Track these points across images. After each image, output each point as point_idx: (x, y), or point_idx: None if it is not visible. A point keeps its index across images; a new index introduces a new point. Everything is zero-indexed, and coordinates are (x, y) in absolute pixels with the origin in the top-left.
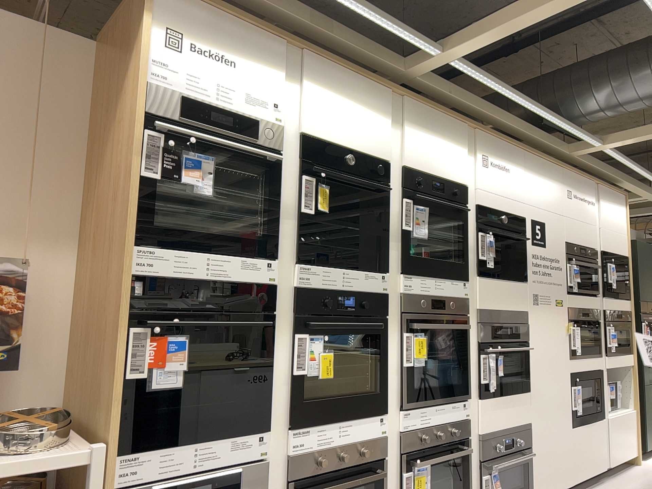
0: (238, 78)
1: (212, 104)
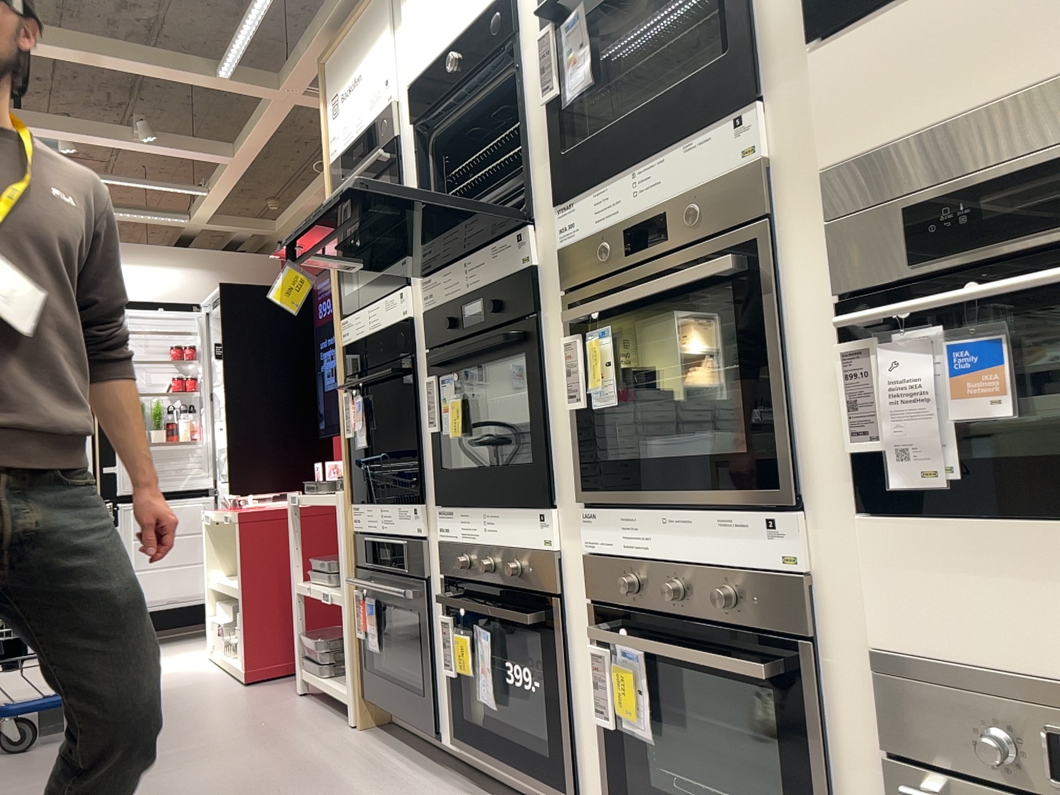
0: (360, 89)
1: (351, 142)
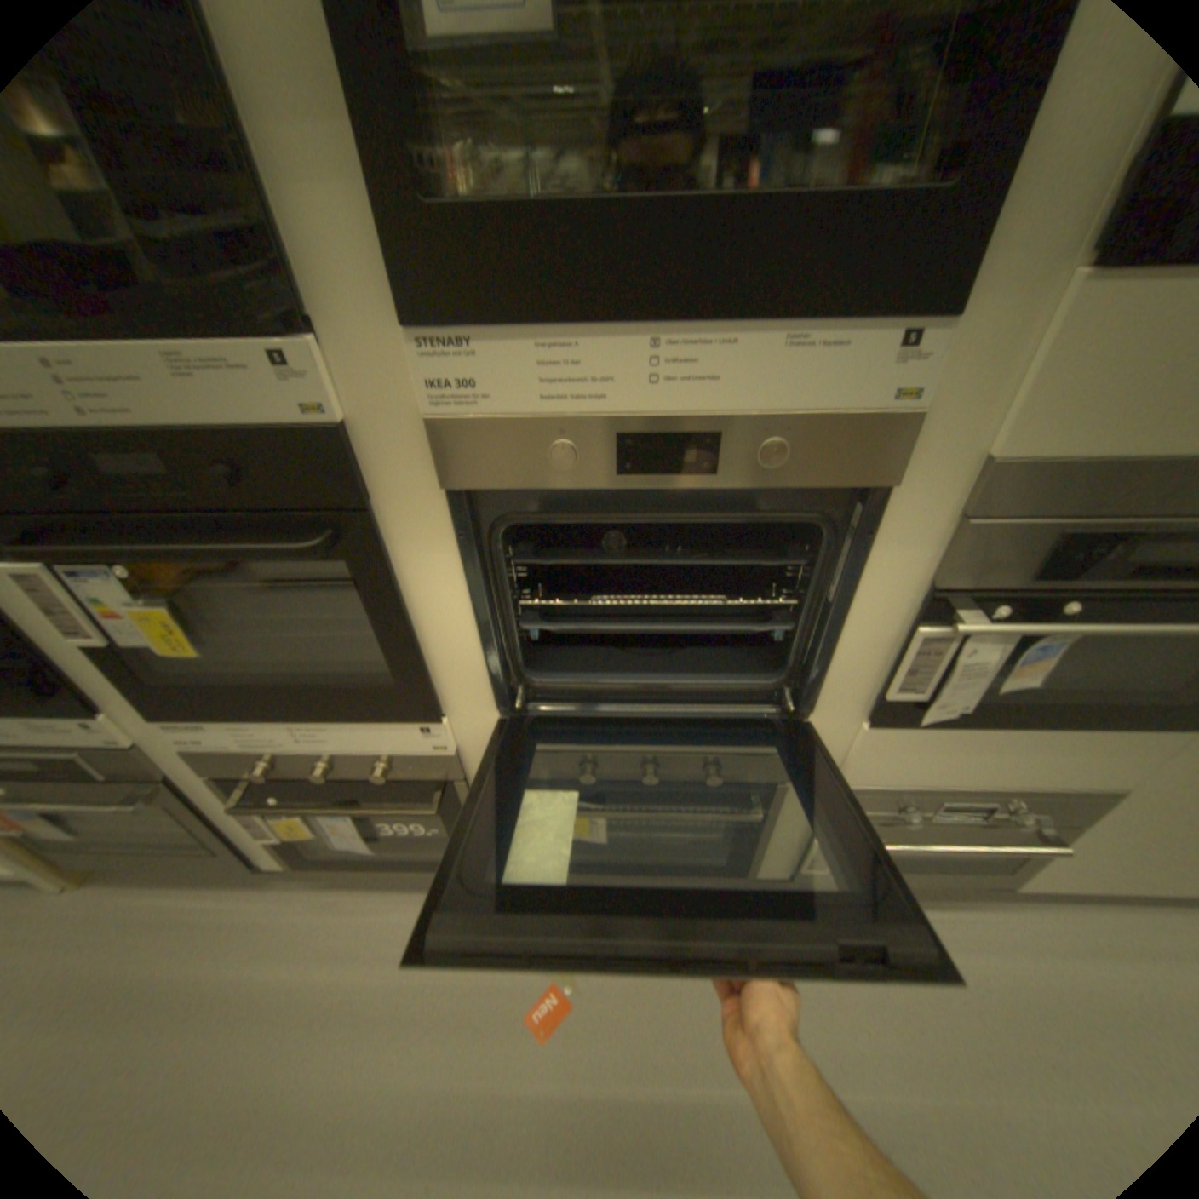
0: None
1: None
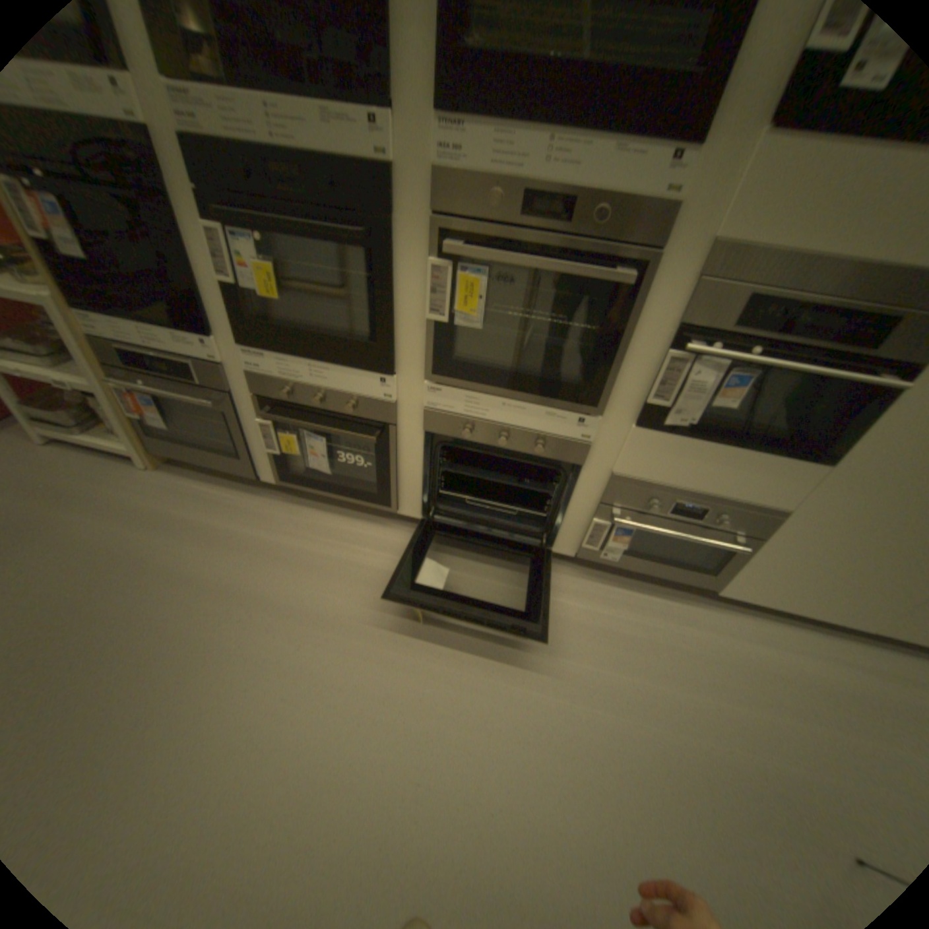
0: None
1: None
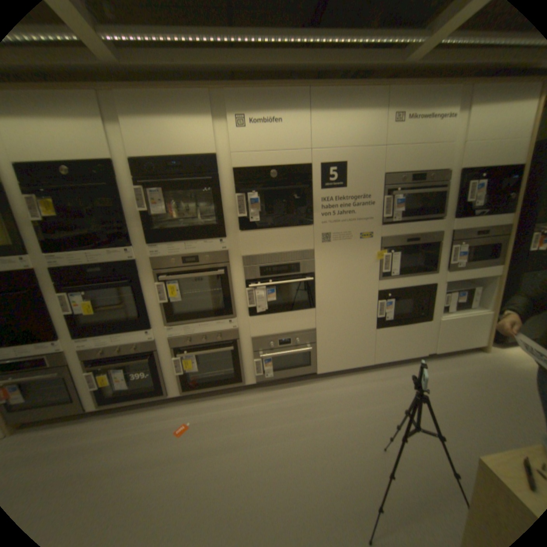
0: None
1: None
